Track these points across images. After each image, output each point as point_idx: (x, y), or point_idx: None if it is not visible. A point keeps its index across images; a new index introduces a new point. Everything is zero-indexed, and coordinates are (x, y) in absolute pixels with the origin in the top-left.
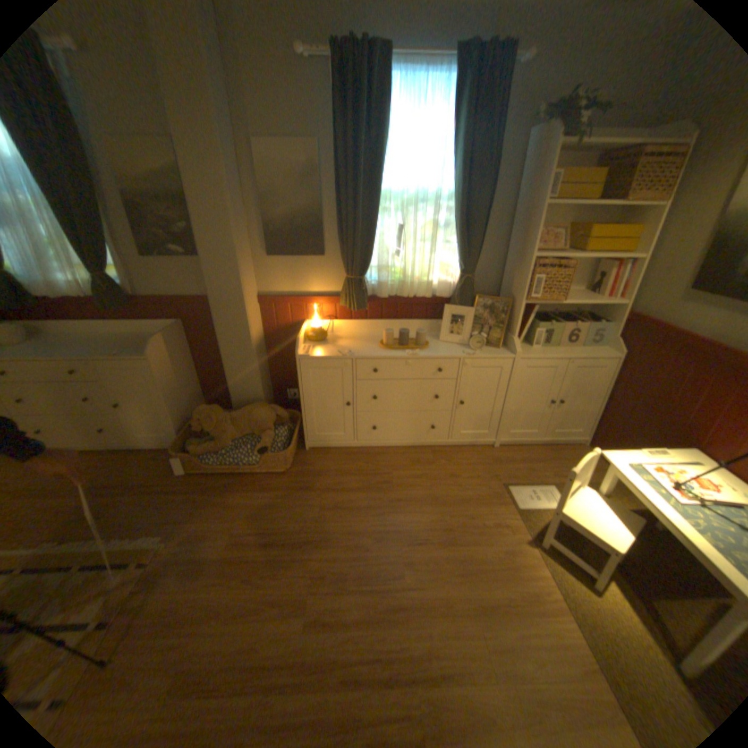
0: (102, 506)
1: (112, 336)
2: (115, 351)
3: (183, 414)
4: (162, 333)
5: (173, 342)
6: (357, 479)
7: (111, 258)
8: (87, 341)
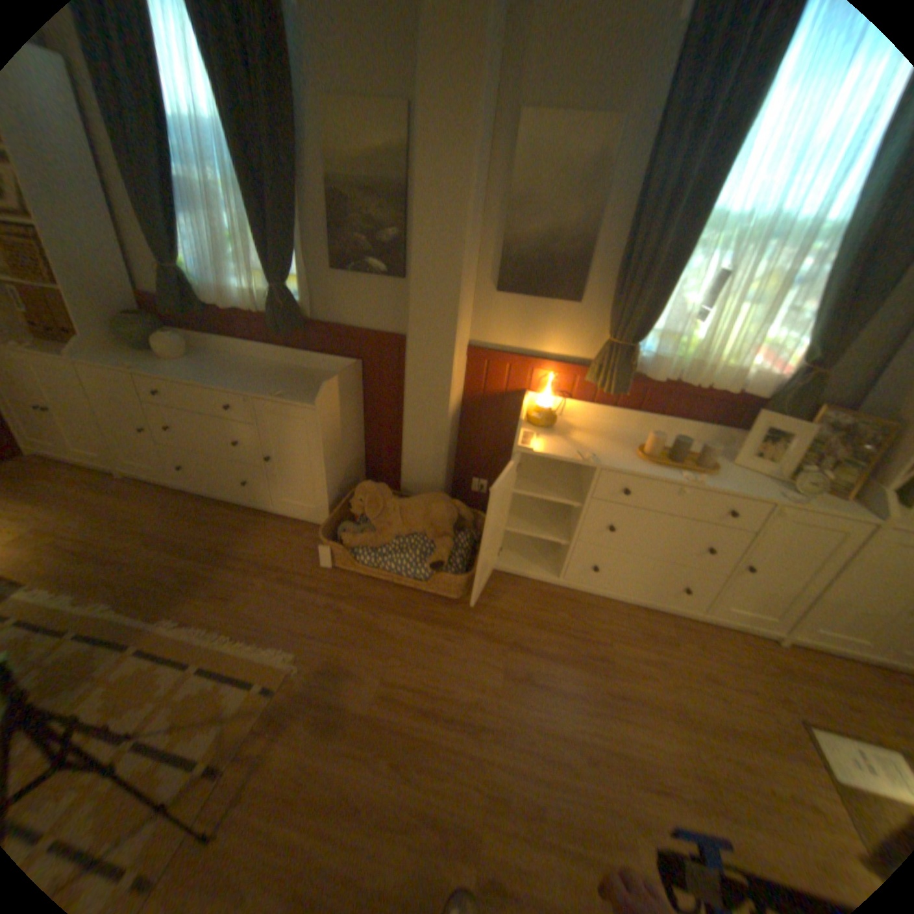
0: (233, 586)
1: (277, 367)
2: (280, 390)
3: (341, 483)
4: (338, 377)
5: (348, 389)
6: (560, 641)
7: (296, 267)
8: (249, 370)
